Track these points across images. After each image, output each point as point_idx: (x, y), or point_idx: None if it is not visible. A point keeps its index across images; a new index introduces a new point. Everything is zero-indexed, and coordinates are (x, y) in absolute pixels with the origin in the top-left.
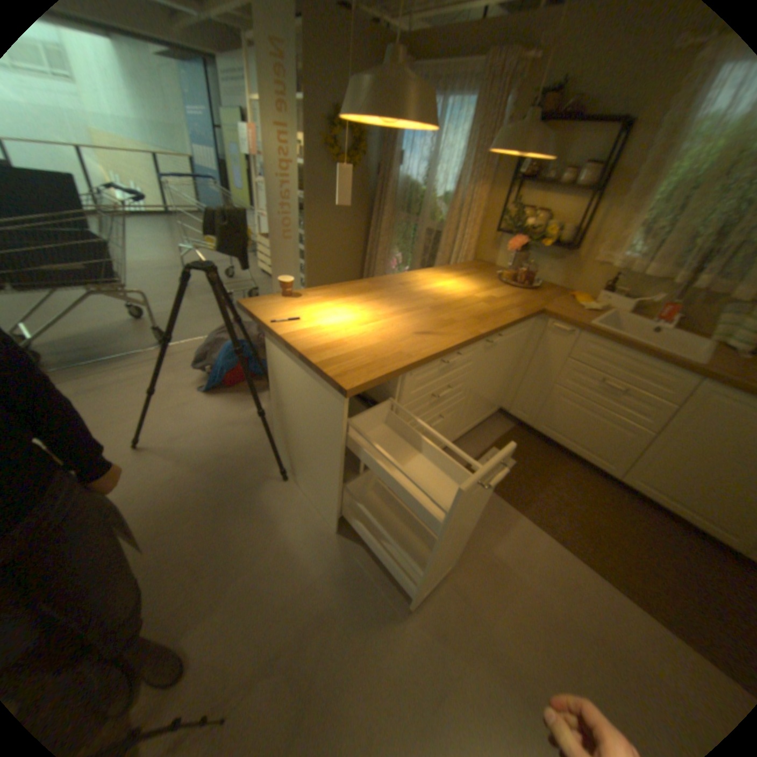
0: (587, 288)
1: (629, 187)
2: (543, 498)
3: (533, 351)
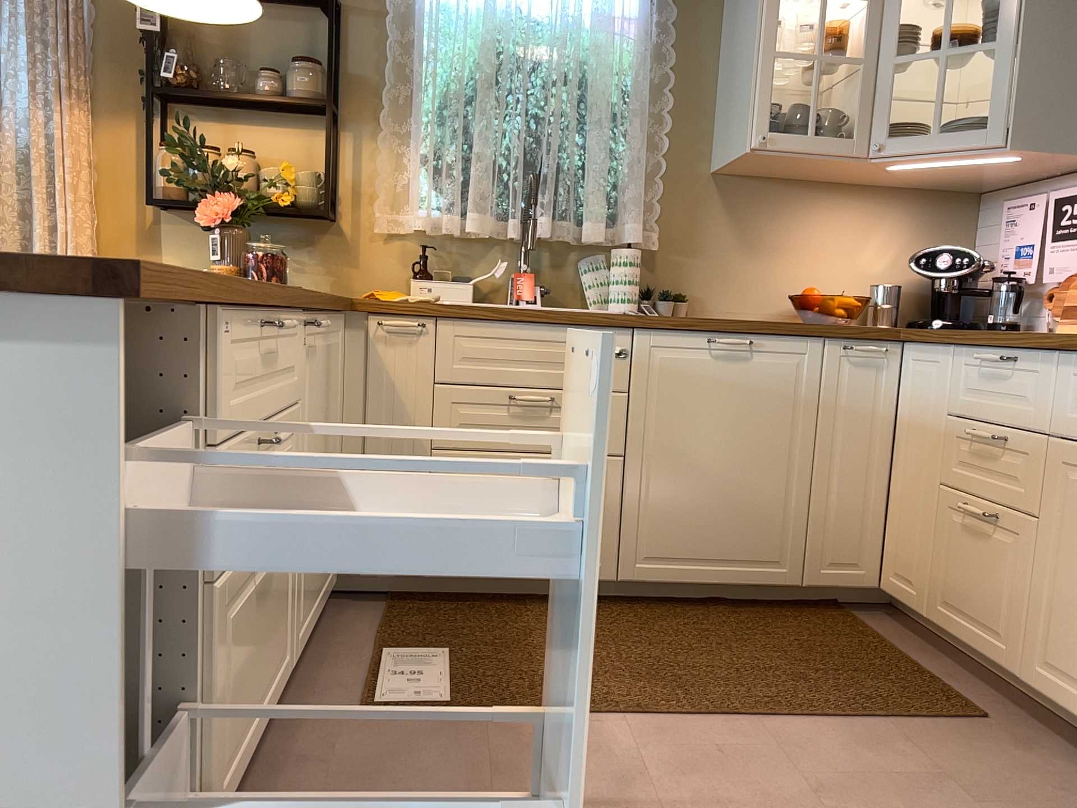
0: (380, 288)
1: (377, 107)
2: (542, 673)
3: (359, 402)
